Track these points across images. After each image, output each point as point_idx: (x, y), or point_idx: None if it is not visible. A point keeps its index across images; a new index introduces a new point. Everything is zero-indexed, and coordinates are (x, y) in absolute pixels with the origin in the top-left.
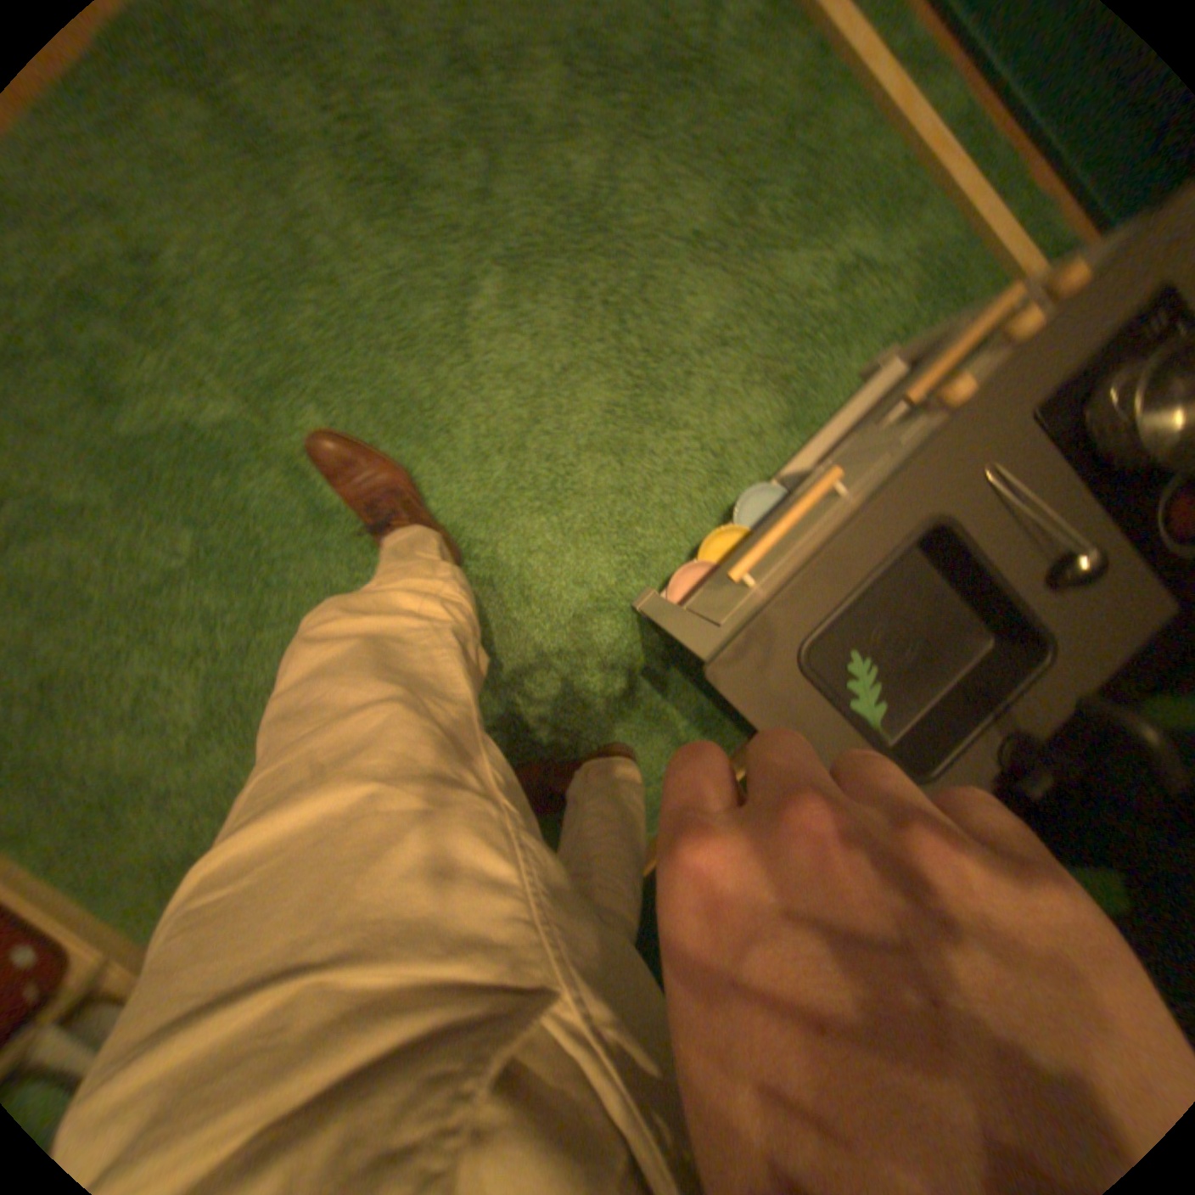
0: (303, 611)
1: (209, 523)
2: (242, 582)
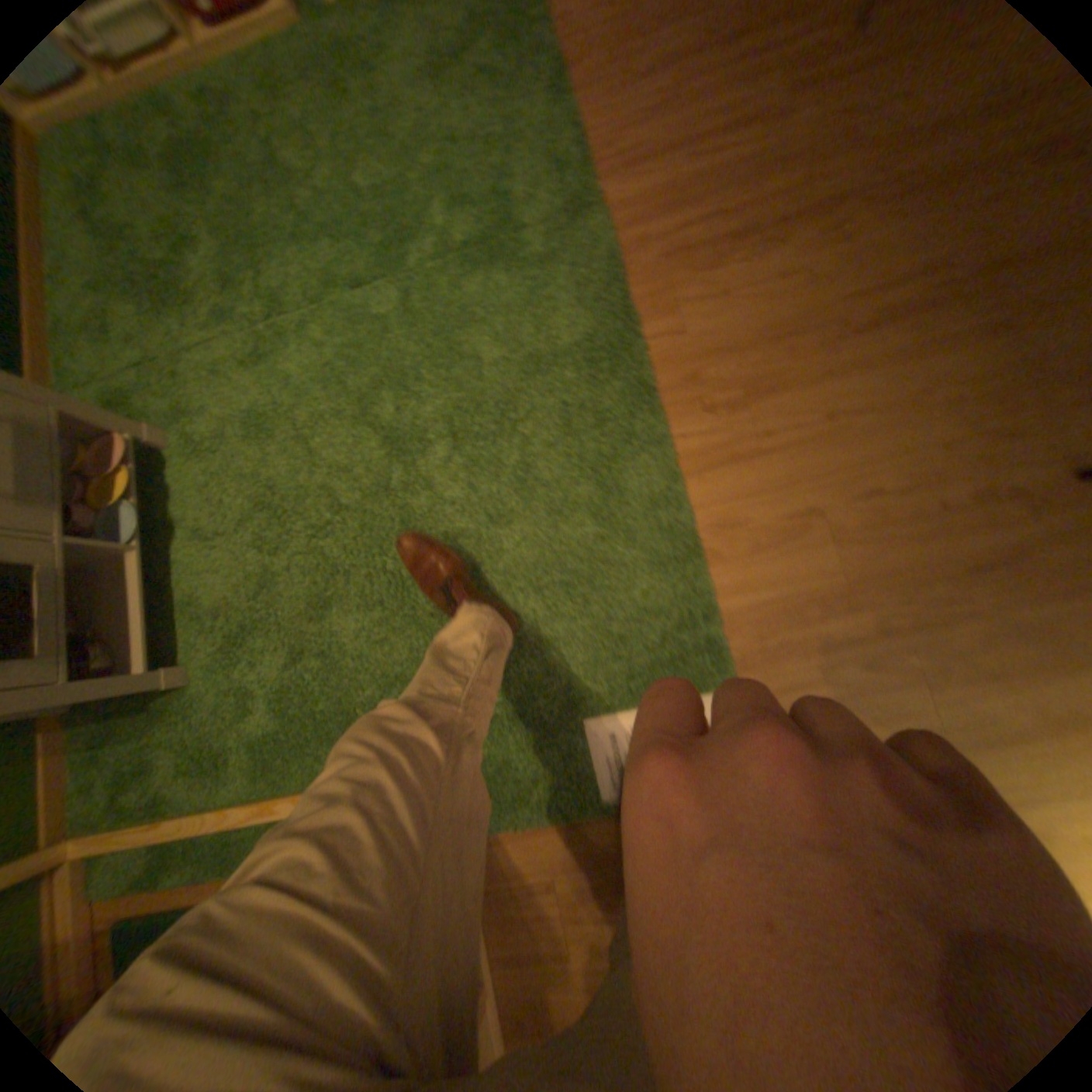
0: (279, 247)
1: (352, 223)
2: (314, 223)
